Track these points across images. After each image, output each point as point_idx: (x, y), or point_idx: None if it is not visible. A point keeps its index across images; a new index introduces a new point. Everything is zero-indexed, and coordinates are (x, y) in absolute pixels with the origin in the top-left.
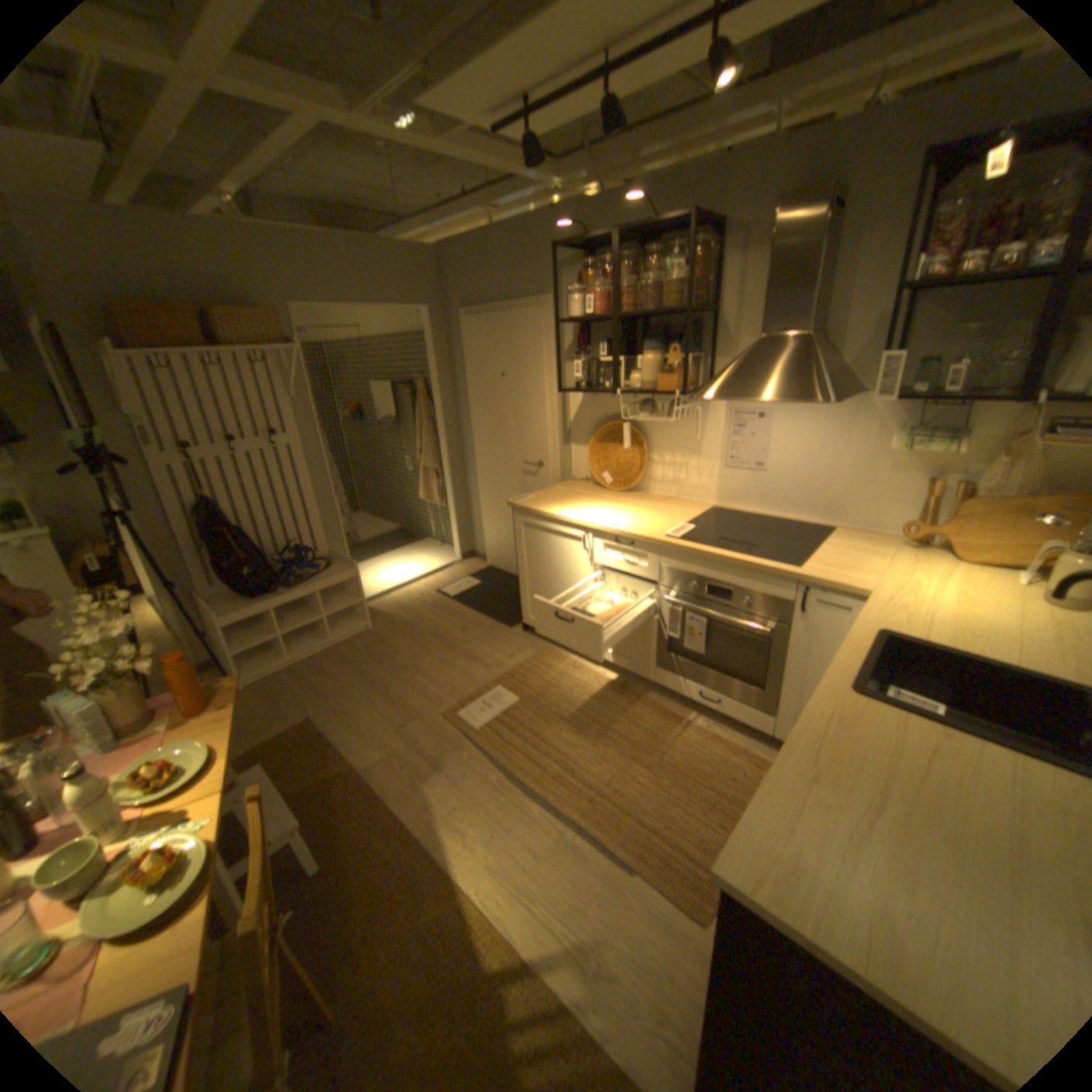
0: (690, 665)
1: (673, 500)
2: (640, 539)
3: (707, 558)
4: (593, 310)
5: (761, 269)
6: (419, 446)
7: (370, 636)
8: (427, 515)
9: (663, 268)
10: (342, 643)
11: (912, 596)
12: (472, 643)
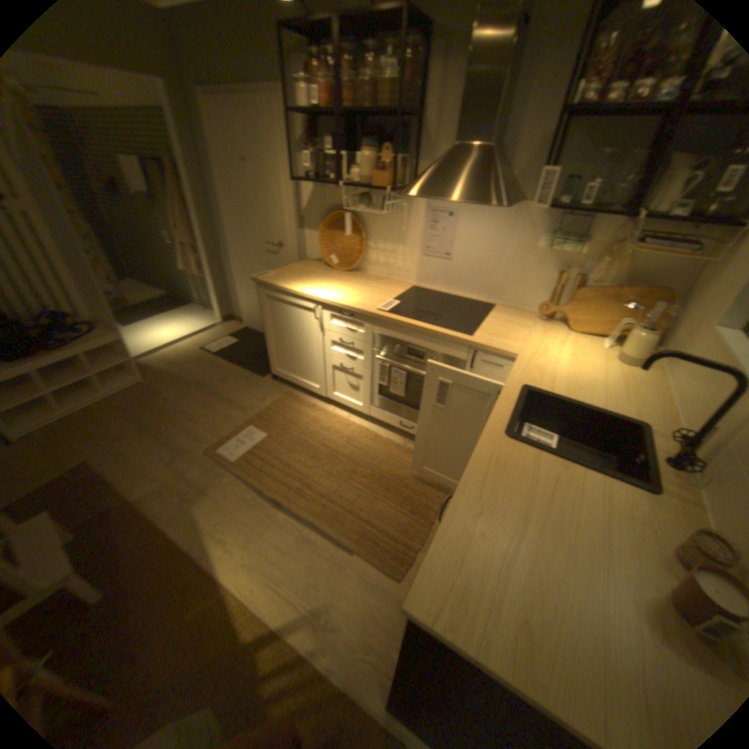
0: (392, 403)
1: (383, 279)
2: (357, 311)
3: (407, 328)
4: (317, 103)
5: (458, 80)
6: (171, 222)
7: (137, 389)
8: (186, 284)
9: (376, 66)
10: (111, 397)
11: (542, 357)
12: (229, 391)
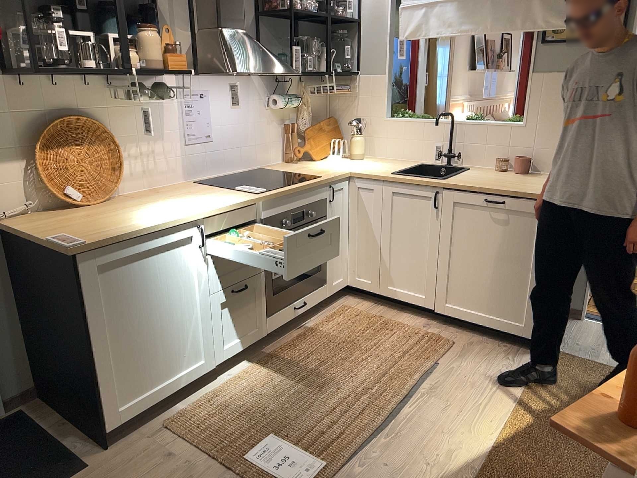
0: (286, 292)
1: (157, 190)
2: (250, 202)
3: (291, 193)
4: None
5: None
6: None
7: None
8: None
9: None
10: None
11: (354, 168)
12: None
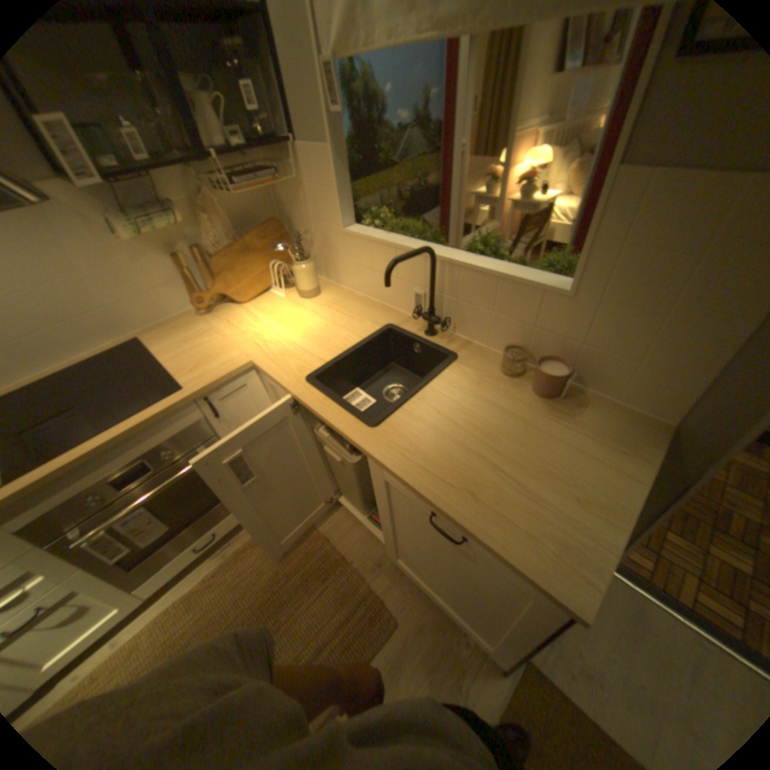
0: (160, 550)
1: None
2: None
3: (76, 464)
4: None
5: None
6: None
7: None
8: None
9: None
10: None
11: (266, 343)
12: None
